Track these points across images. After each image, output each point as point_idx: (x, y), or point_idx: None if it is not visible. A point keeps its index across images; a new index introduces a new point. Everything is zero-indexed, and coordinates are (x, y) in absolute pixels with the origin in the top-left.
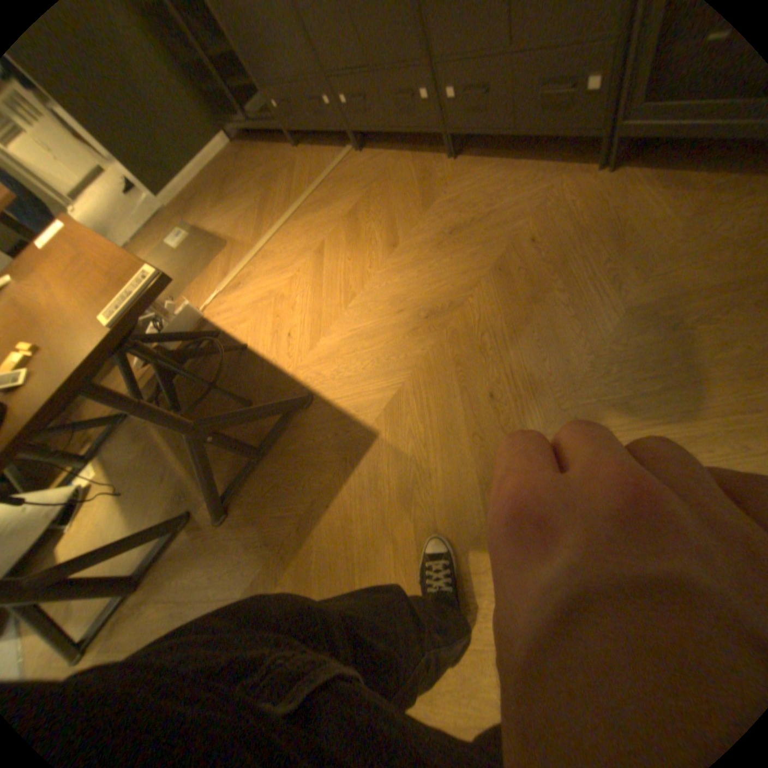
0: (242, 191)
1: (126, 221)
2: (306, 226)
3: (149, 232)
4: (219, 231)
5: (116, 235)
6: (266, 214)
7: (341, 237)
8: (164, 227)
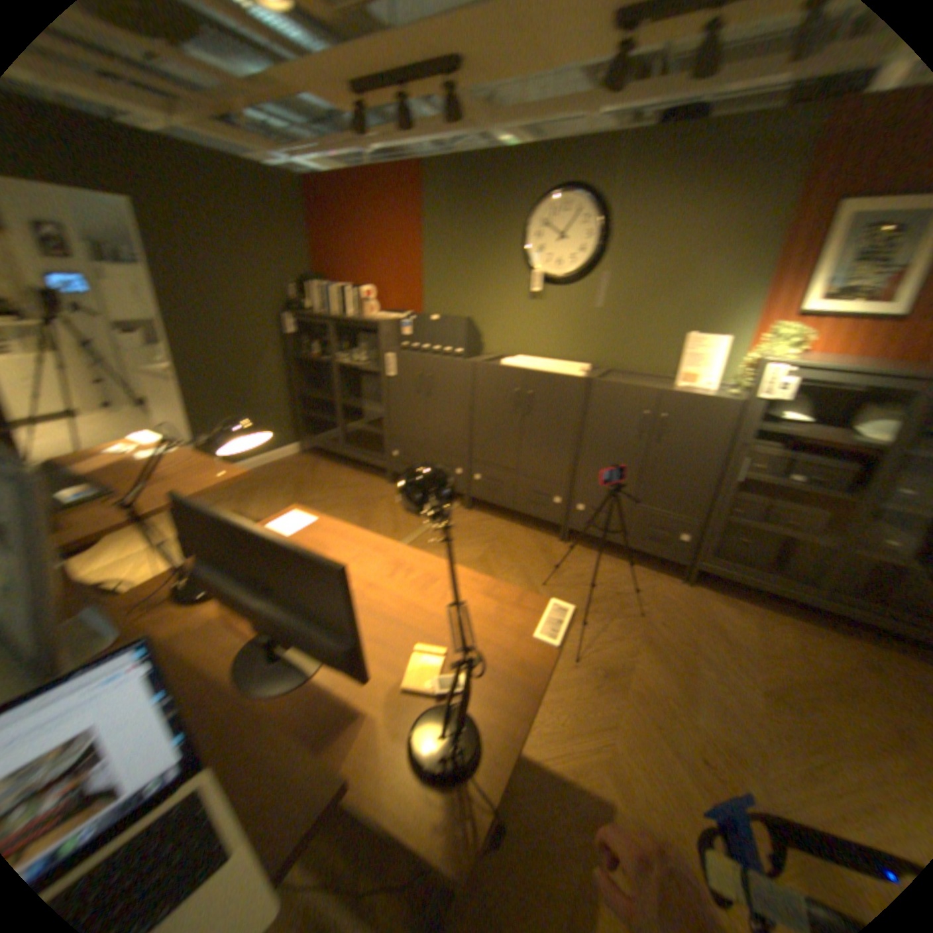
0: (333, 504)
1: None
2: None
3: None
4: None
5: None
6: None
7: None
8: None
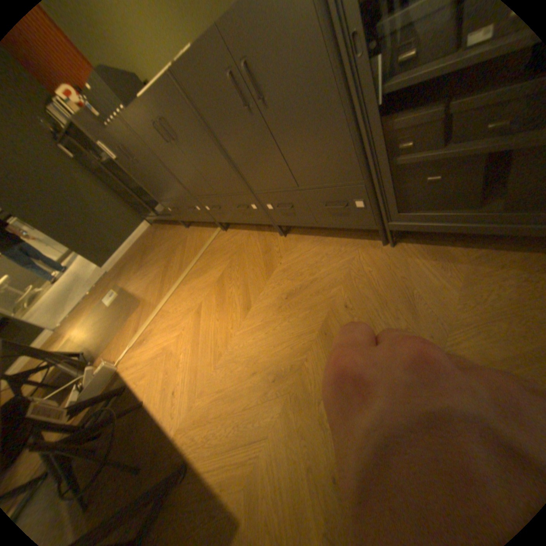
0: (154, 261)
1: (83, 284)
2: (191, 290)
3: (95, 293)
4: (137, 293)
5: (75, 295)
6: (167, 279)
7: (213, 300)
8: (104, 289)
